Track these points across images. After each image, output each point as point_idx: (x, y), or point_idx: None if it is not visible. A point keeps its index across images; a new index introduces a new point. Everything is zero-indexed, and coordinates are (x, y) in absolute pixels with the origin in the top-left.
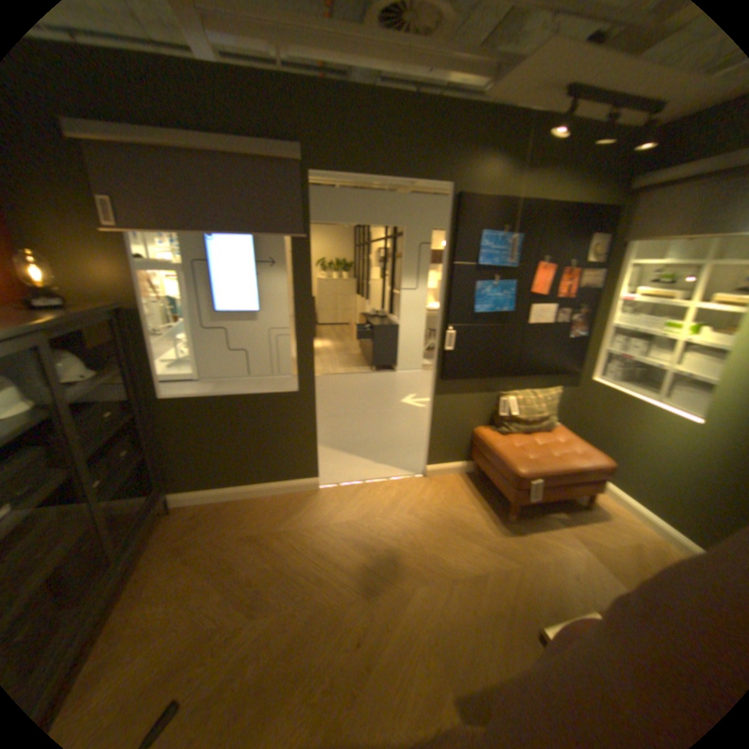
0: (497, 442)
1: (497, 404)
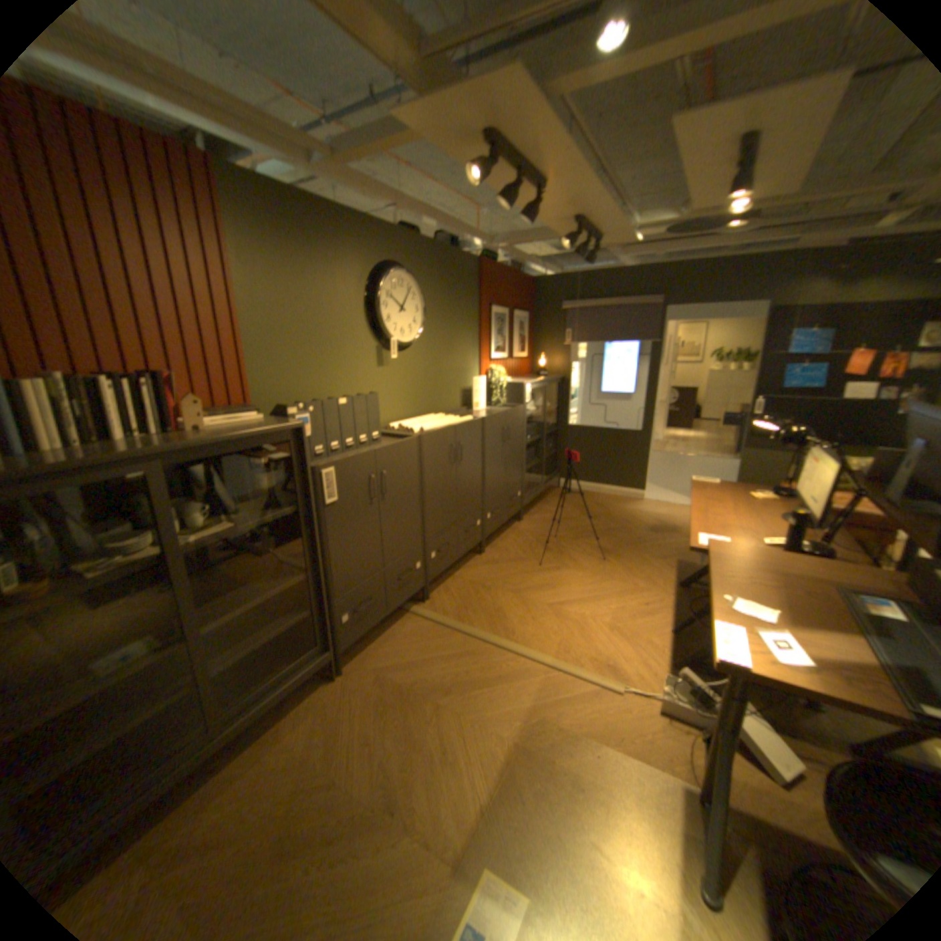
0: None
1: None
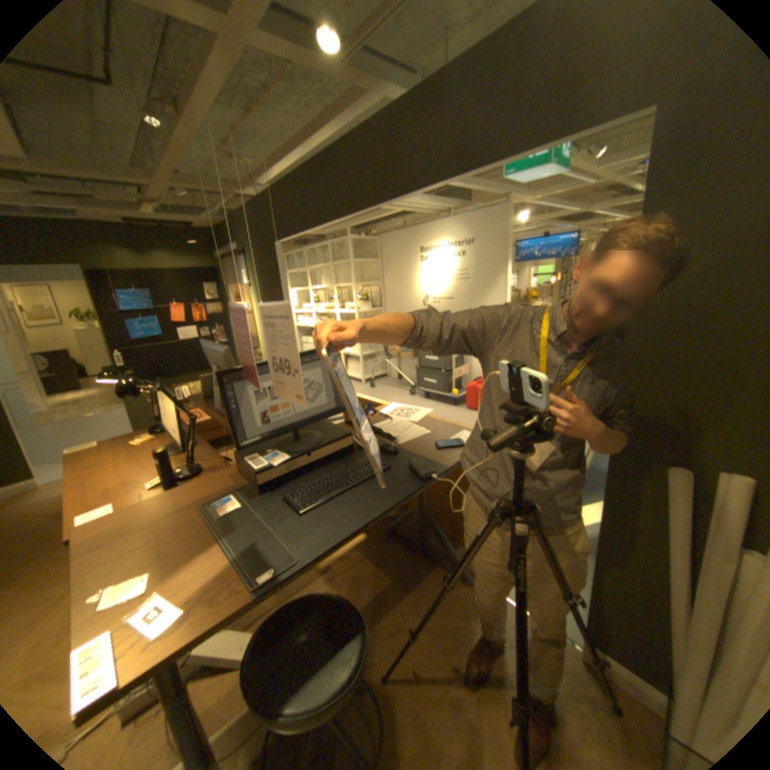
0: None
1: None
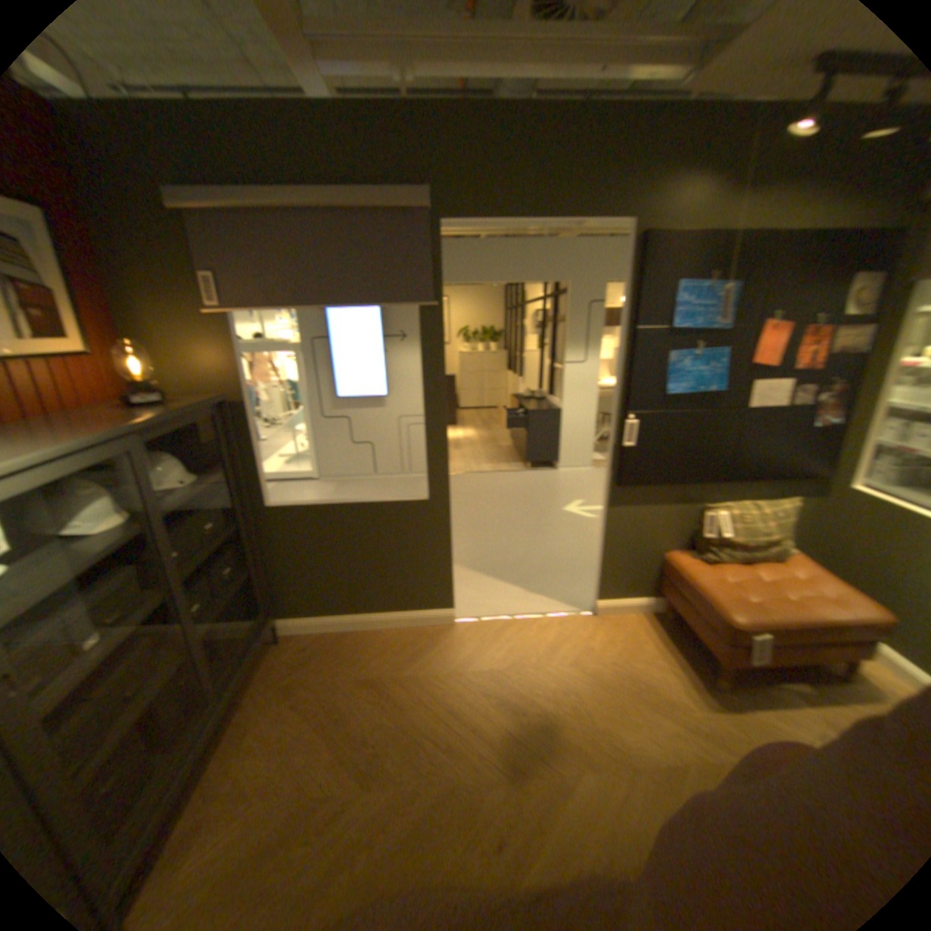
0: (701, 575)
1: (701, 521)
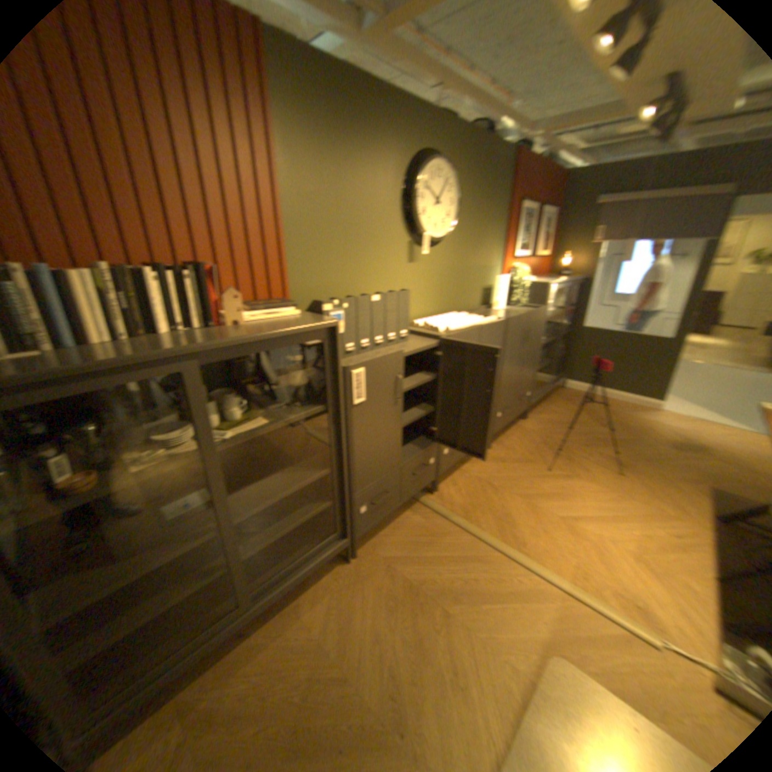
0: None
1: None
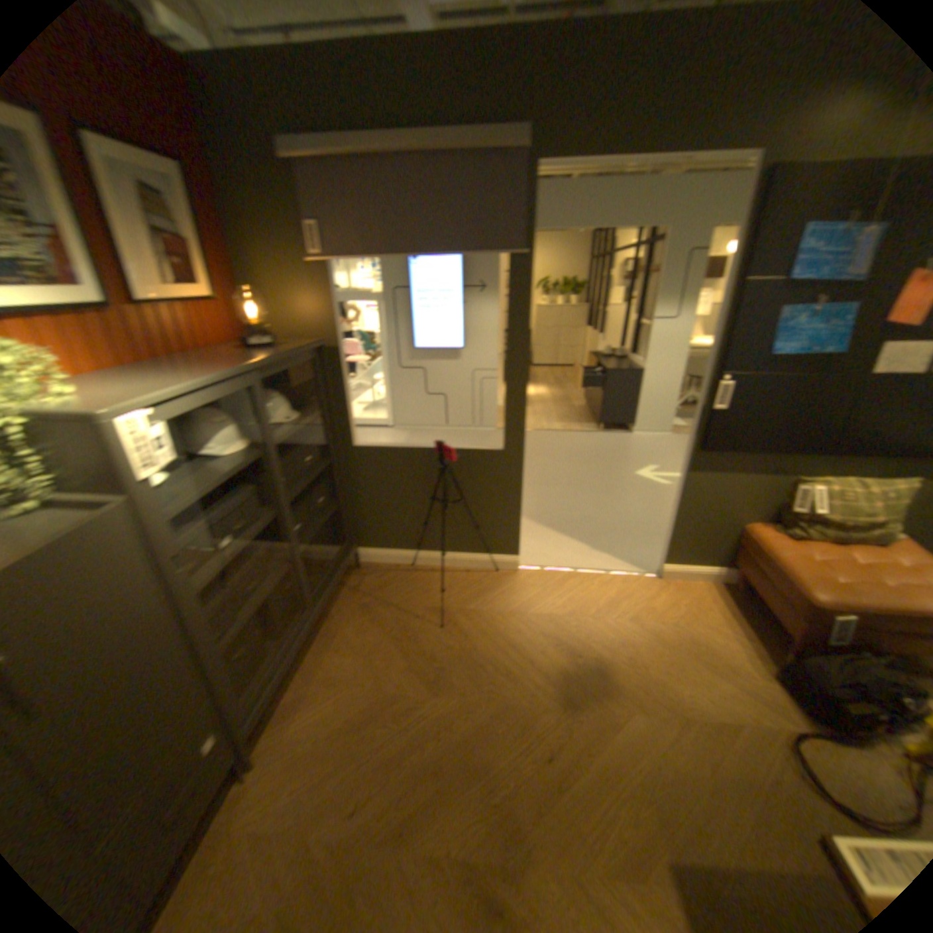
0: (787, 551)
1: (796, 496)
